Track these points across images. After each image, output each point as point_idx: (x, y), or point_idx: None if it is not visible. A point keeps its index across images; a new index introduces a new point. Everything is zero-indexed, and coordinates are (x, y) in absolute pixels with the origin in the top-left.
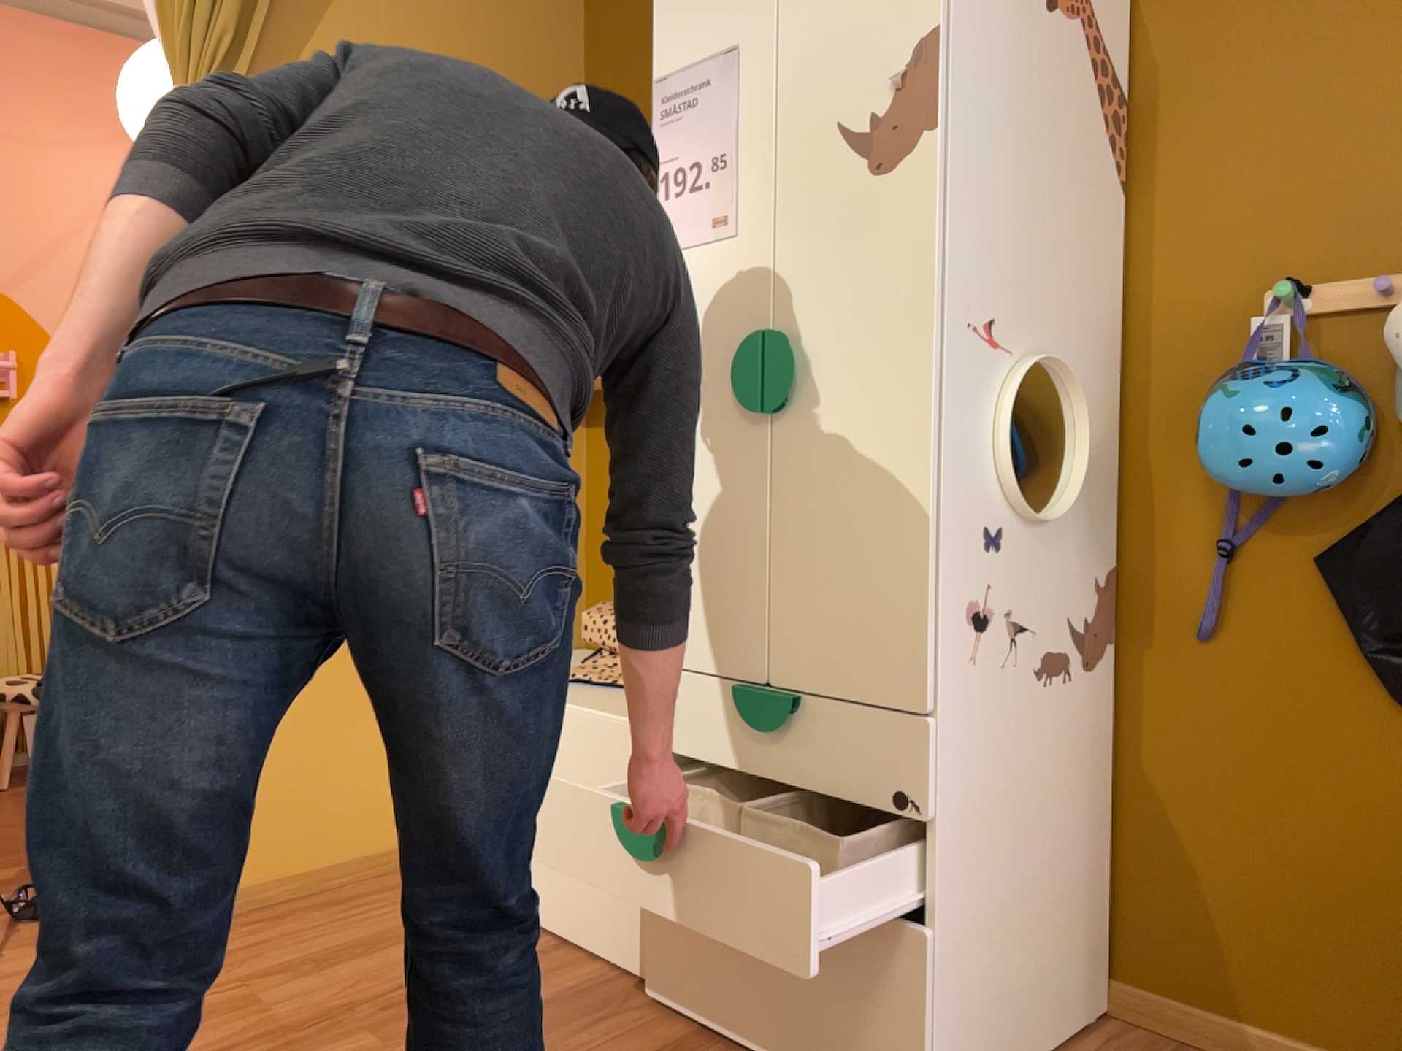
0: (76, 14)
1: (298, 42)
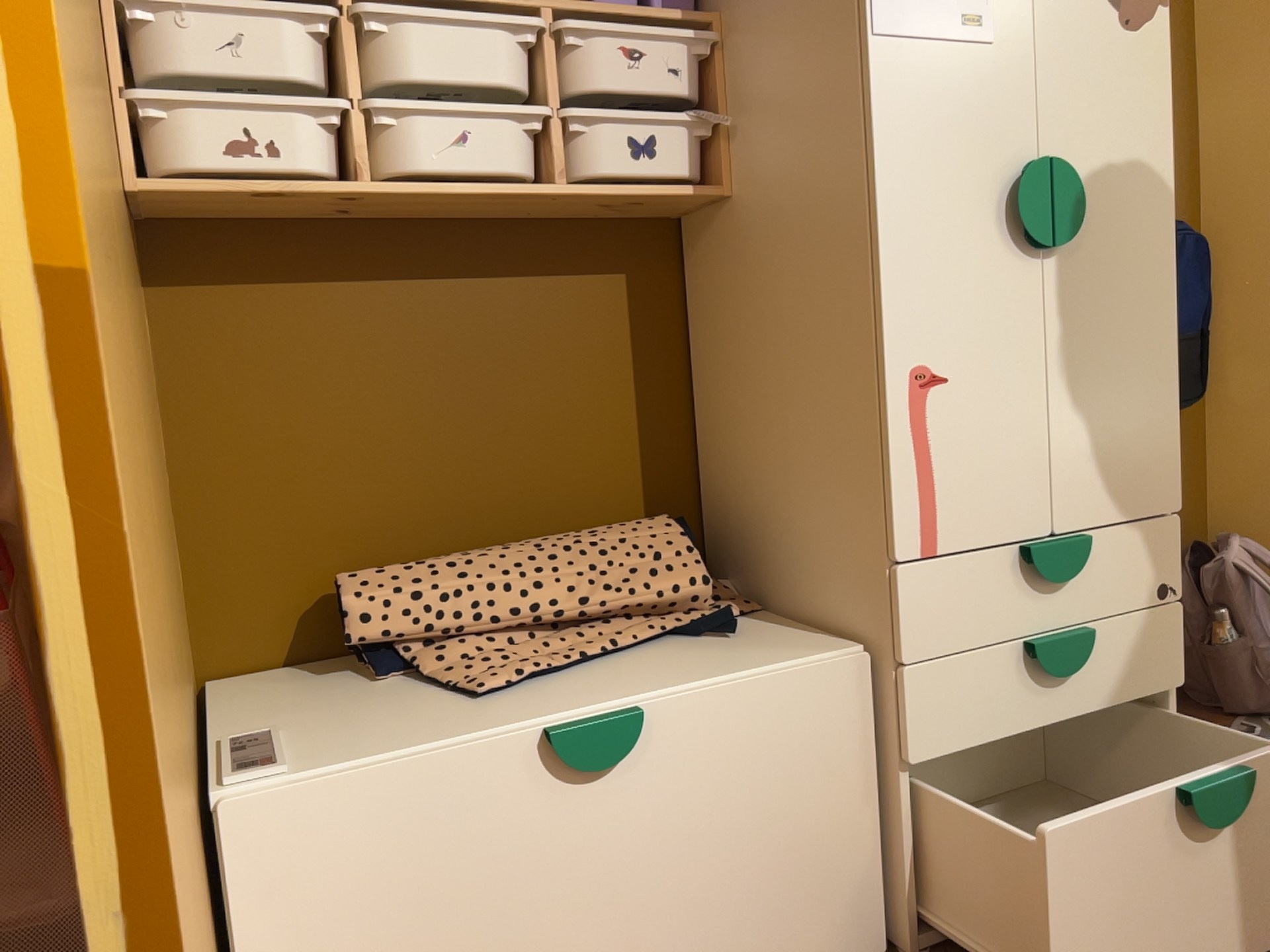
0: None
1: None
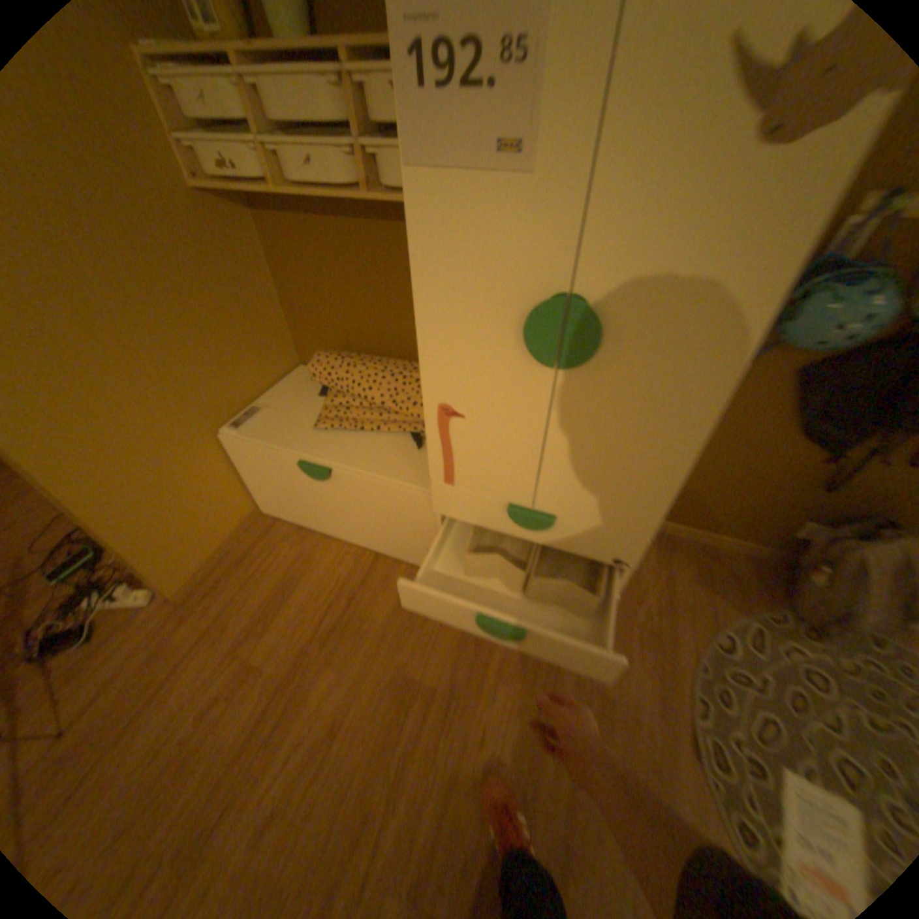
0: None
1: None
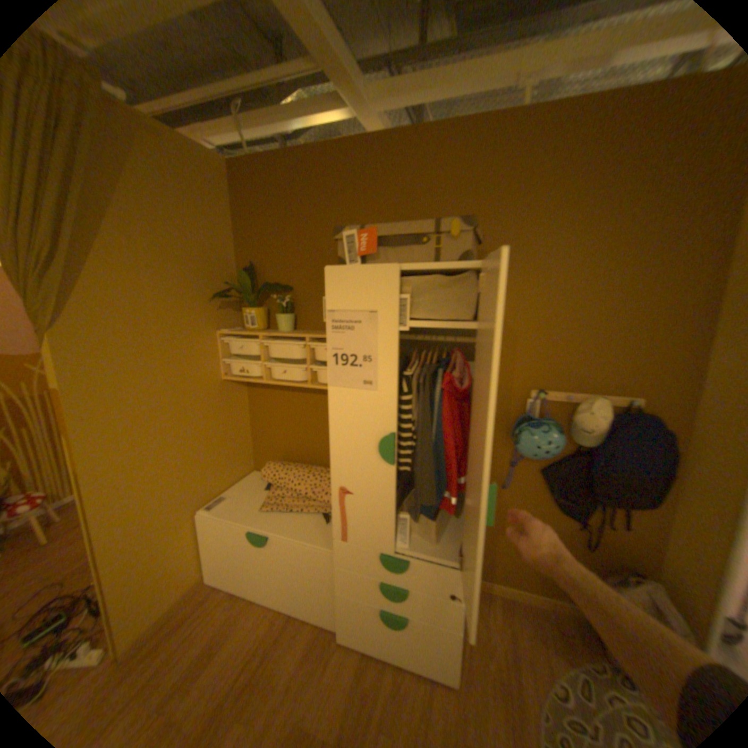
0: None
1: (87, 239)
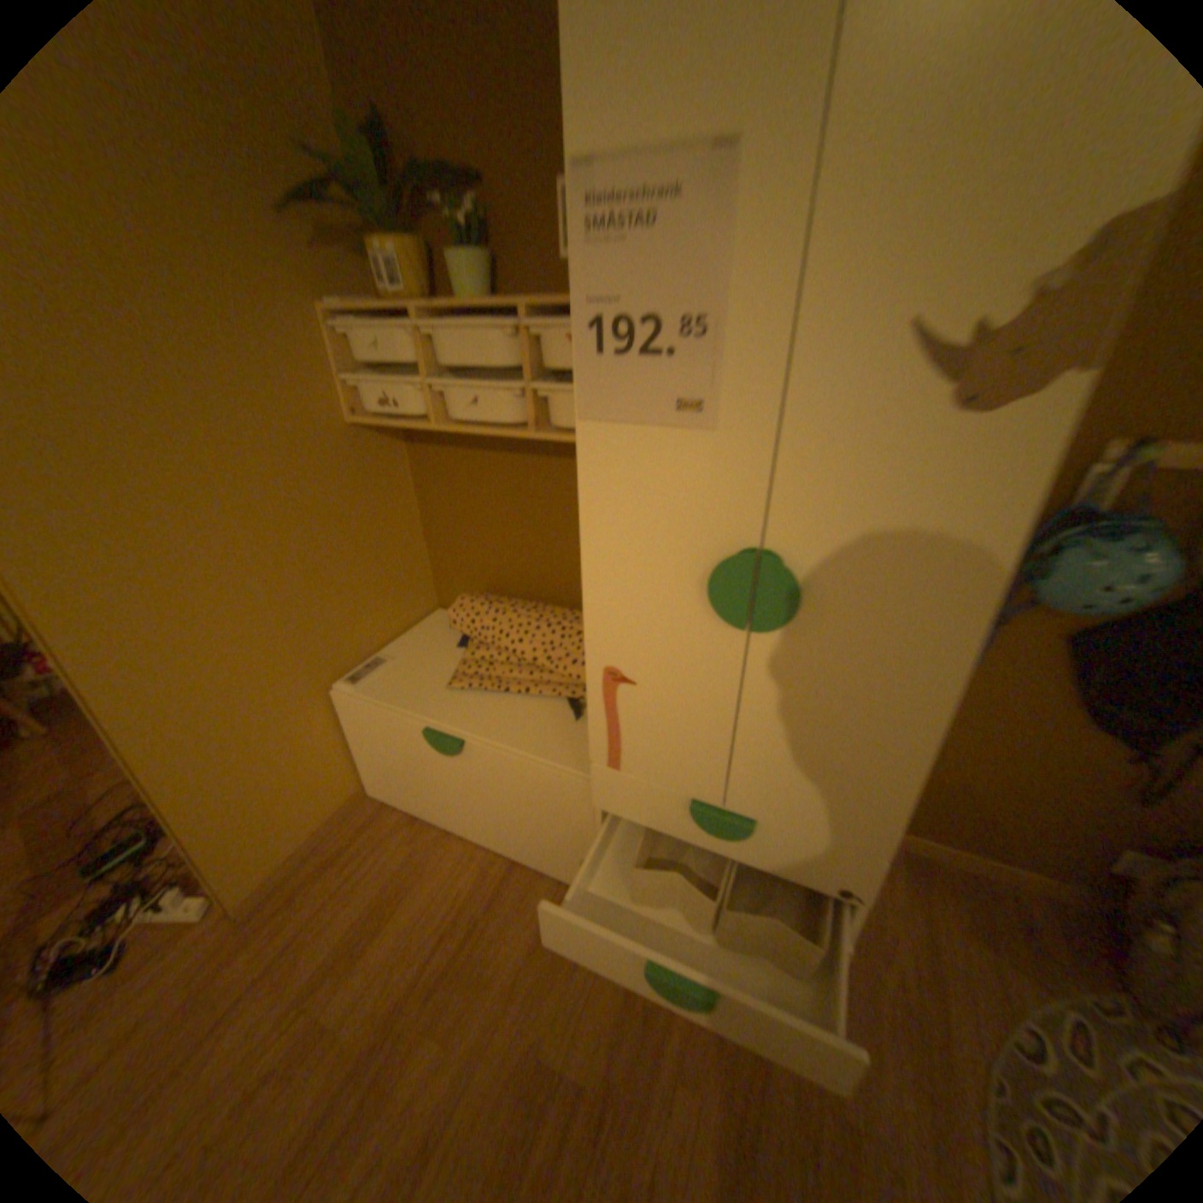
0: None
1: None
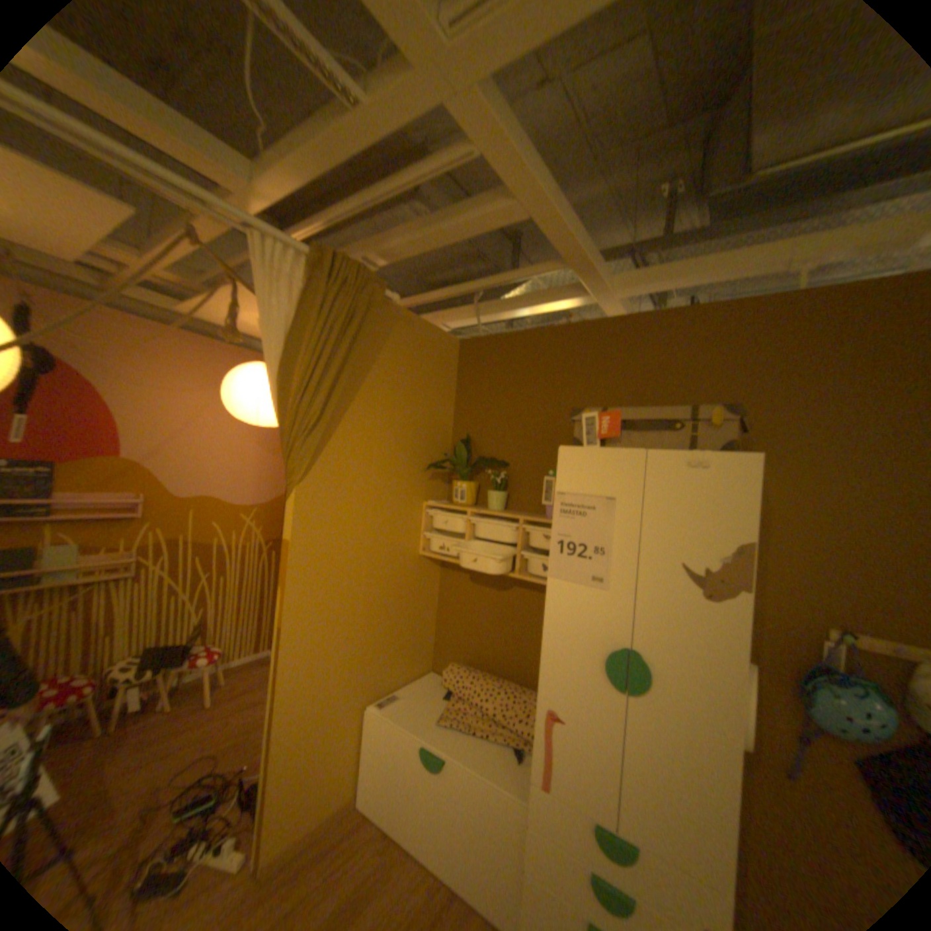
0: (188, 324)
1: (343, 409)
